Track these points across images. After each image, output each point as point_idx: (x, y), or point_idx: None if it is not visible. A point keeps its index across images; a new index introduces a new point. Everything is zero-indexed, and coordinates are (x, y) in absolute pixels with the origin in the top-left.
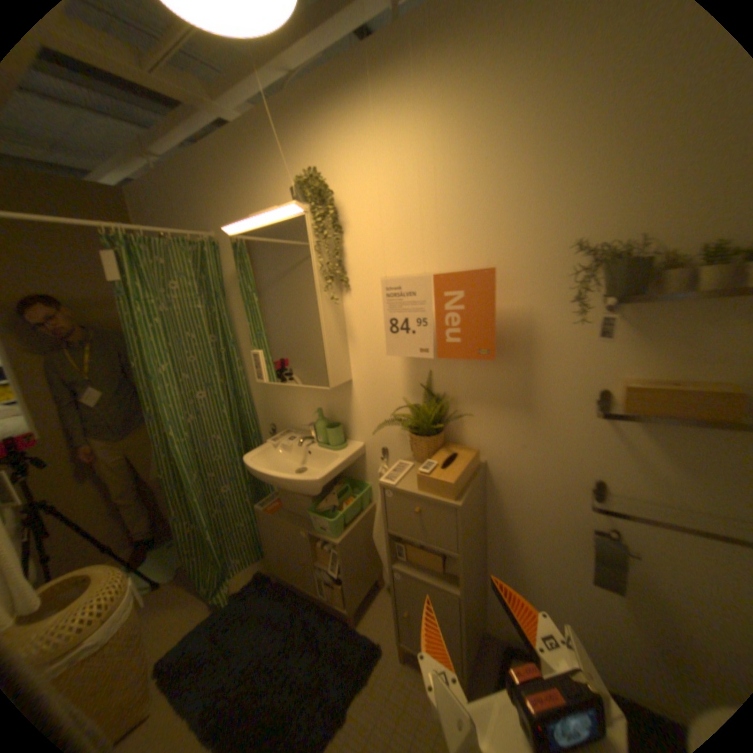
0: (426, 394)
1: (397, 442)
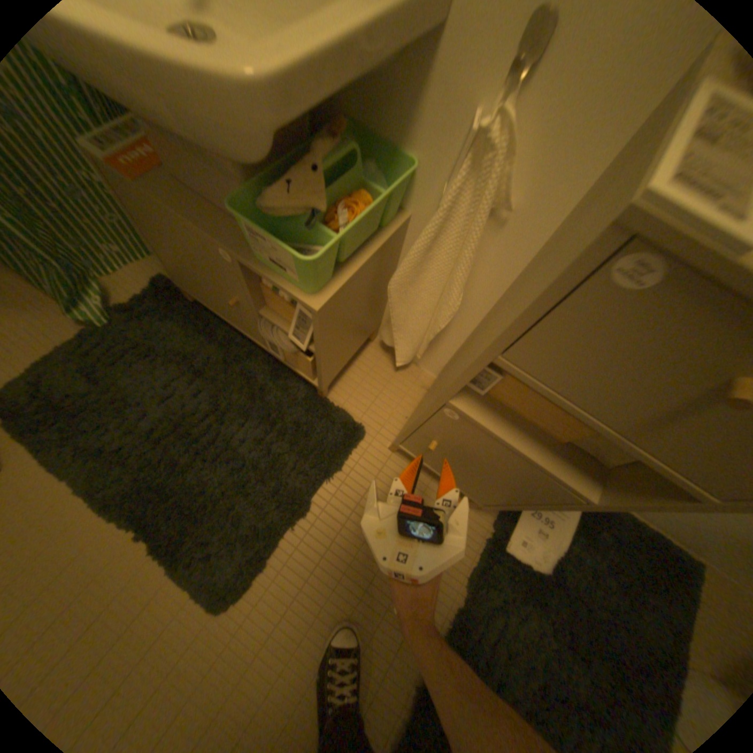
0: None
1: None
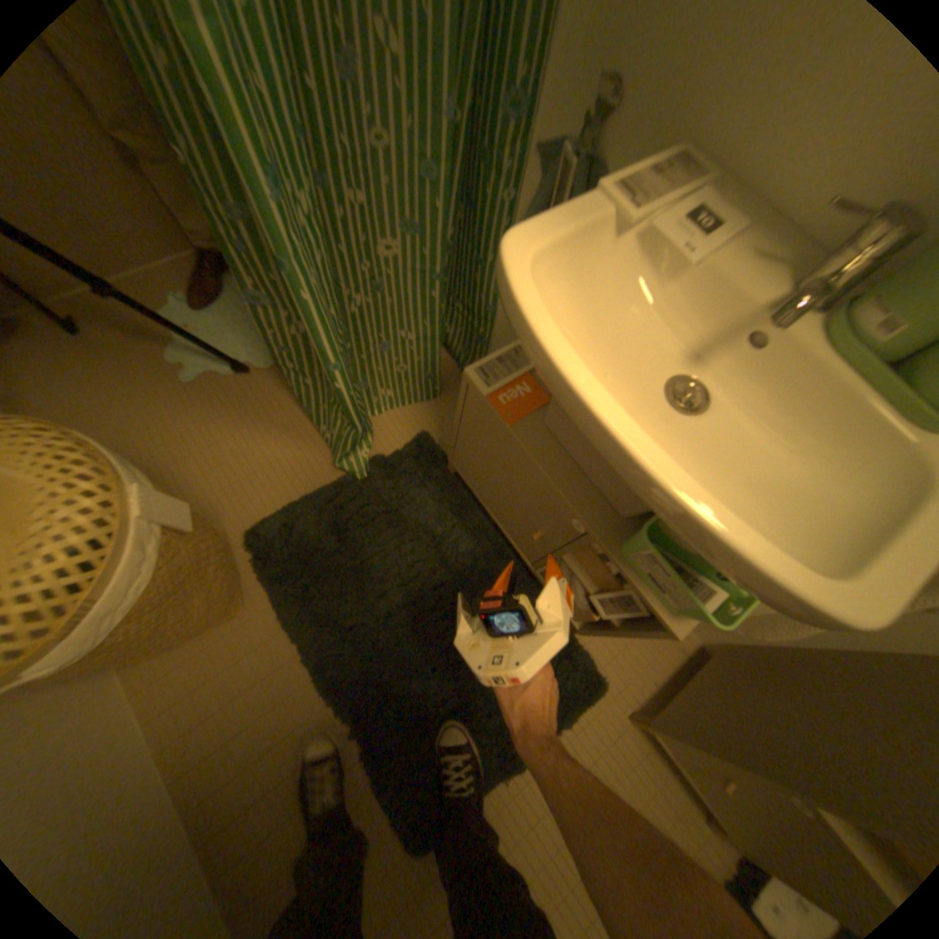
0: None
1: None
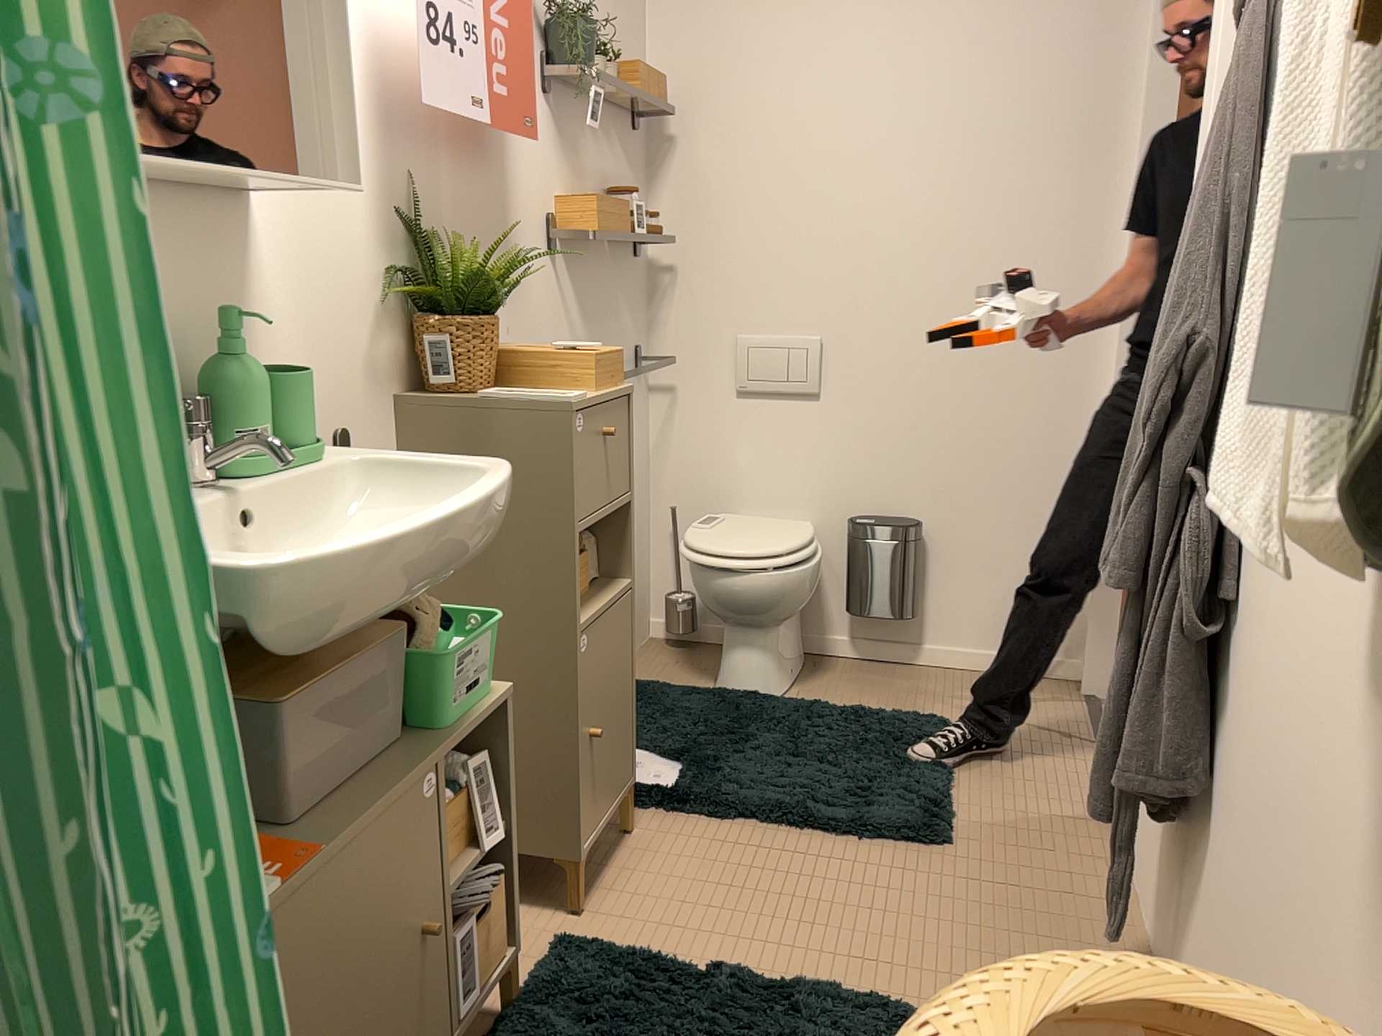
0: (416, 243)
1: (370, 399)
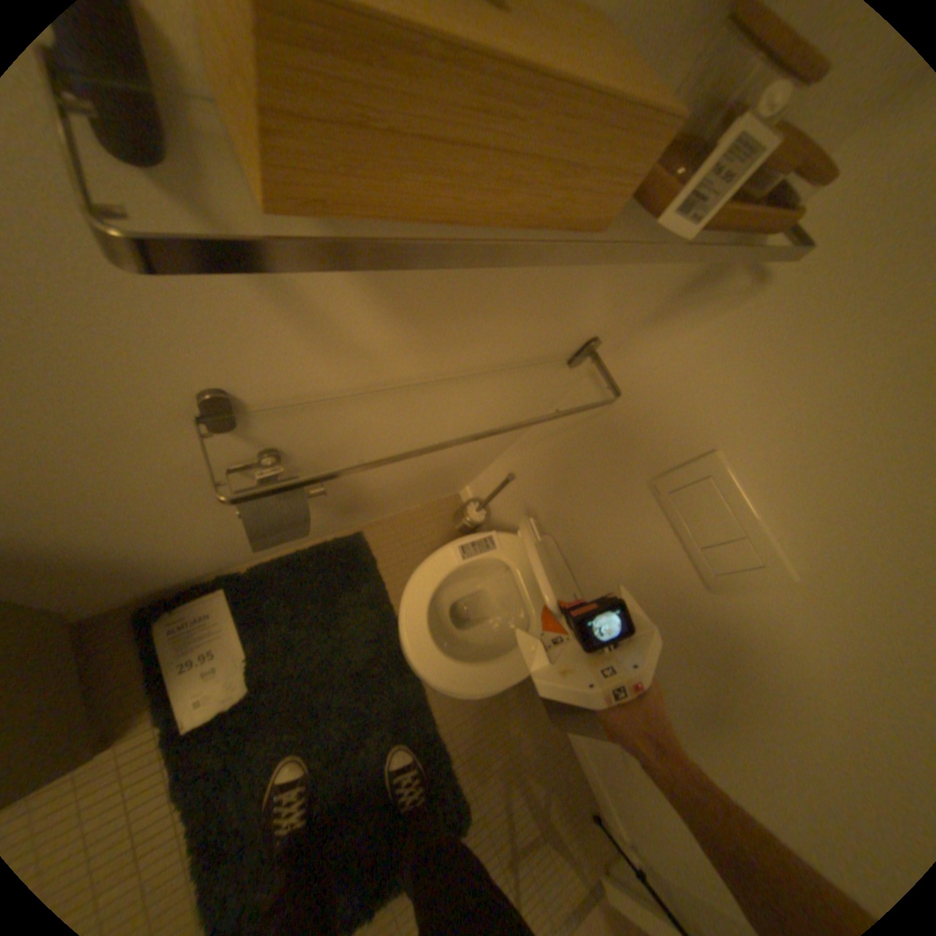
0: None
1: None
